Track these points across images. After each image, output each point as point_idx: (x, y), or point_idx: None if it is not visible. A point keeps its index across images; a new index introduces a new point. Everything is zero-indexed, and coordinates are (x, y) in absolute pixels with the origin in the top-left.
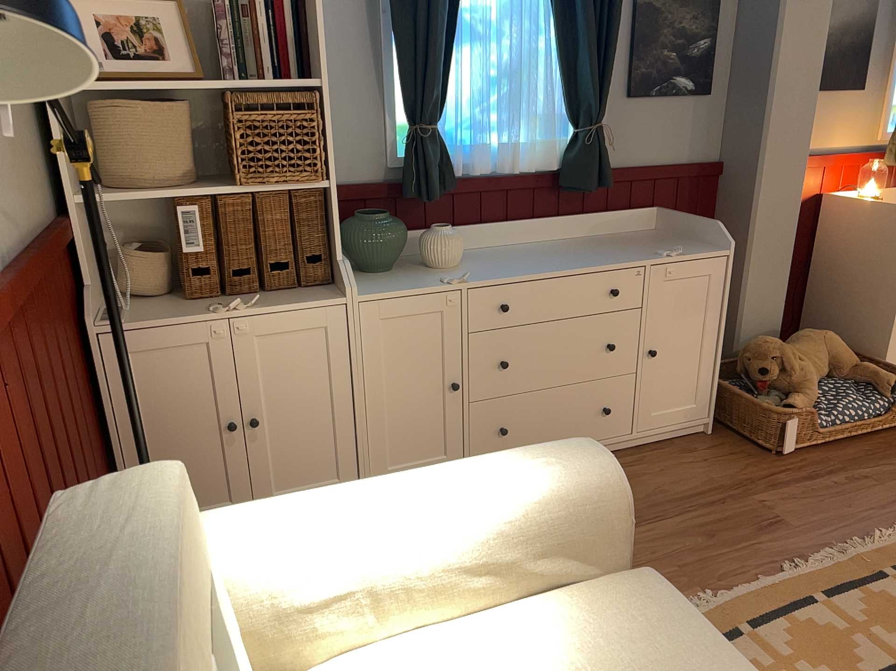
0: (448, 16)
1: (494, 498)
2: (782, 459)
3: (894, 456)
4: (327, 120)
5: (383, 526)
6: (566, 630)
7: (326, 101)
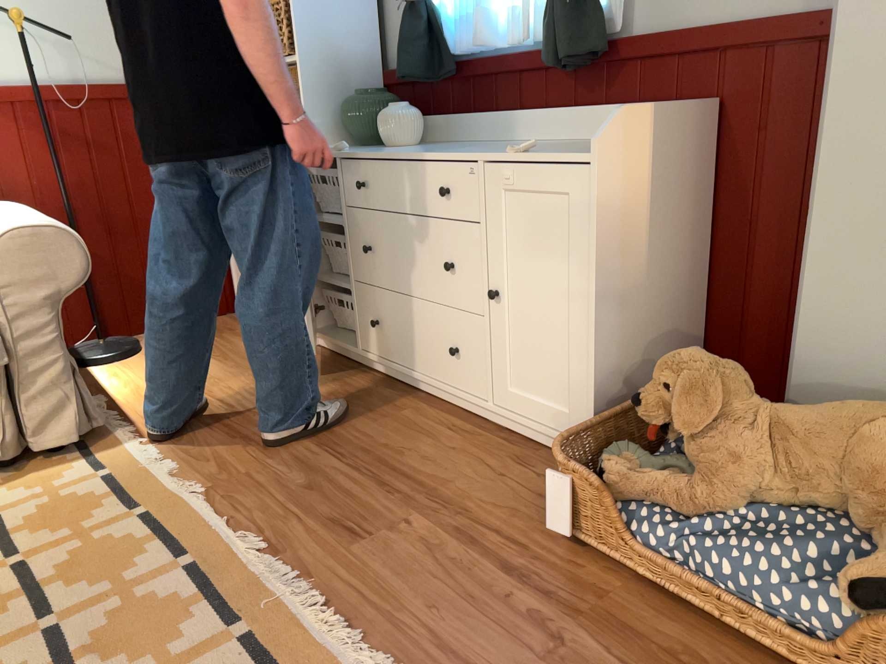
0: None
1: None
2: (557, 541)
3: None
4: (303, 6)
5: None
6: None
7: None
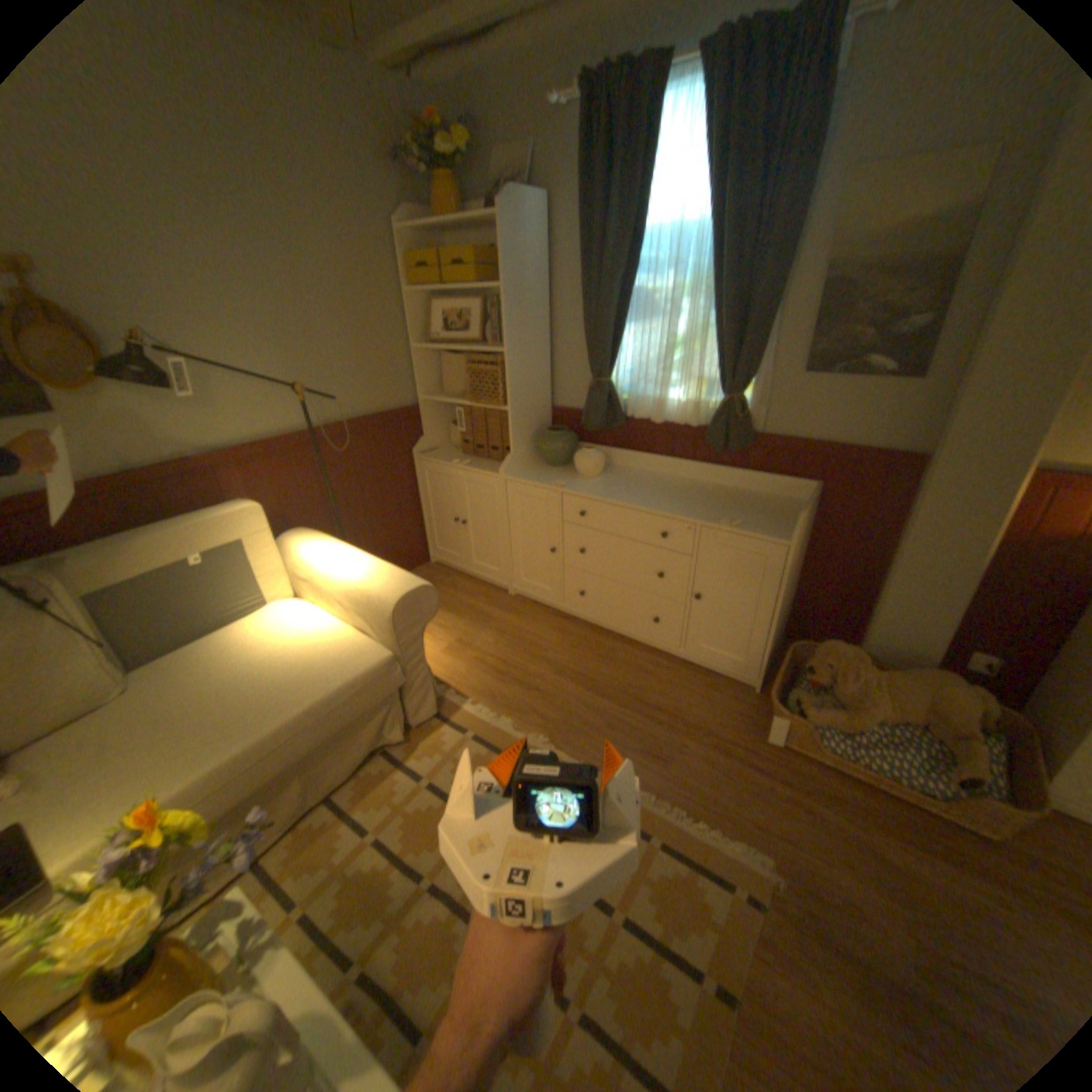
0: (619, 301)
1: (356, 578)
2: (770, 746)
3: (893, 834)
4: (514, 371)
5: (326, 564)
6: (334, 640)
7: (514, 360)
